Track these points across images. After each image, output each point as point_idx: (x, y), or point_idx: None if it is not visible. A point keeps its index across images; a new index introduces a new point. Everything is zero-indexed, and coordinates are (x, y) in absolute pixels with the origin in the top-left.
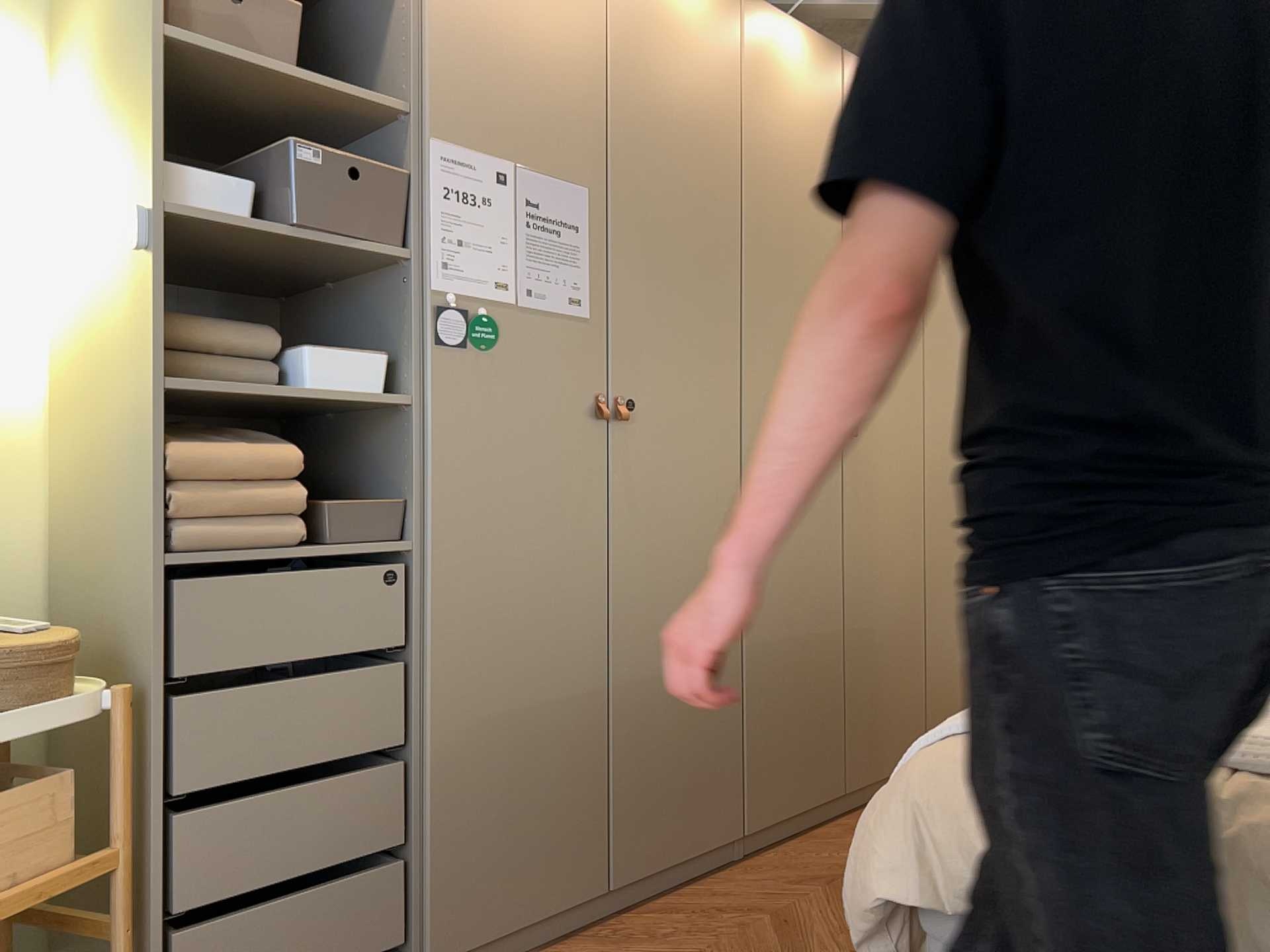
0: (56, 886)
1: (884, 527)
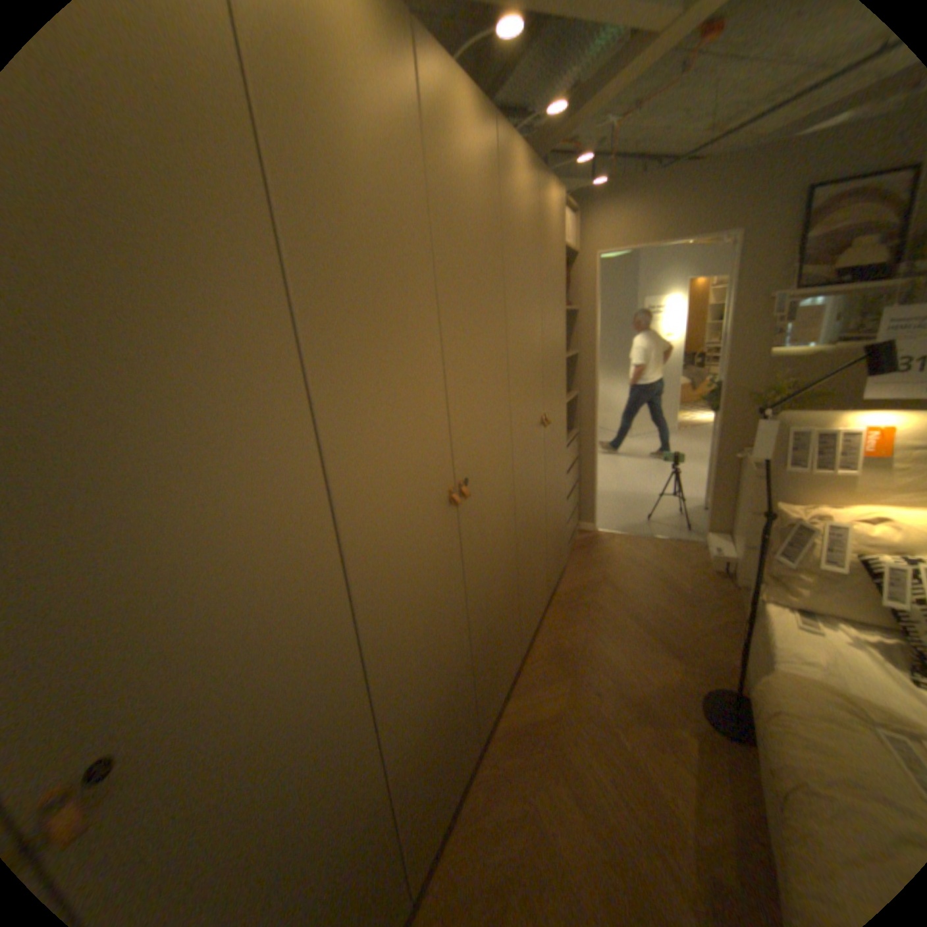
0: None
1: (490, 547)
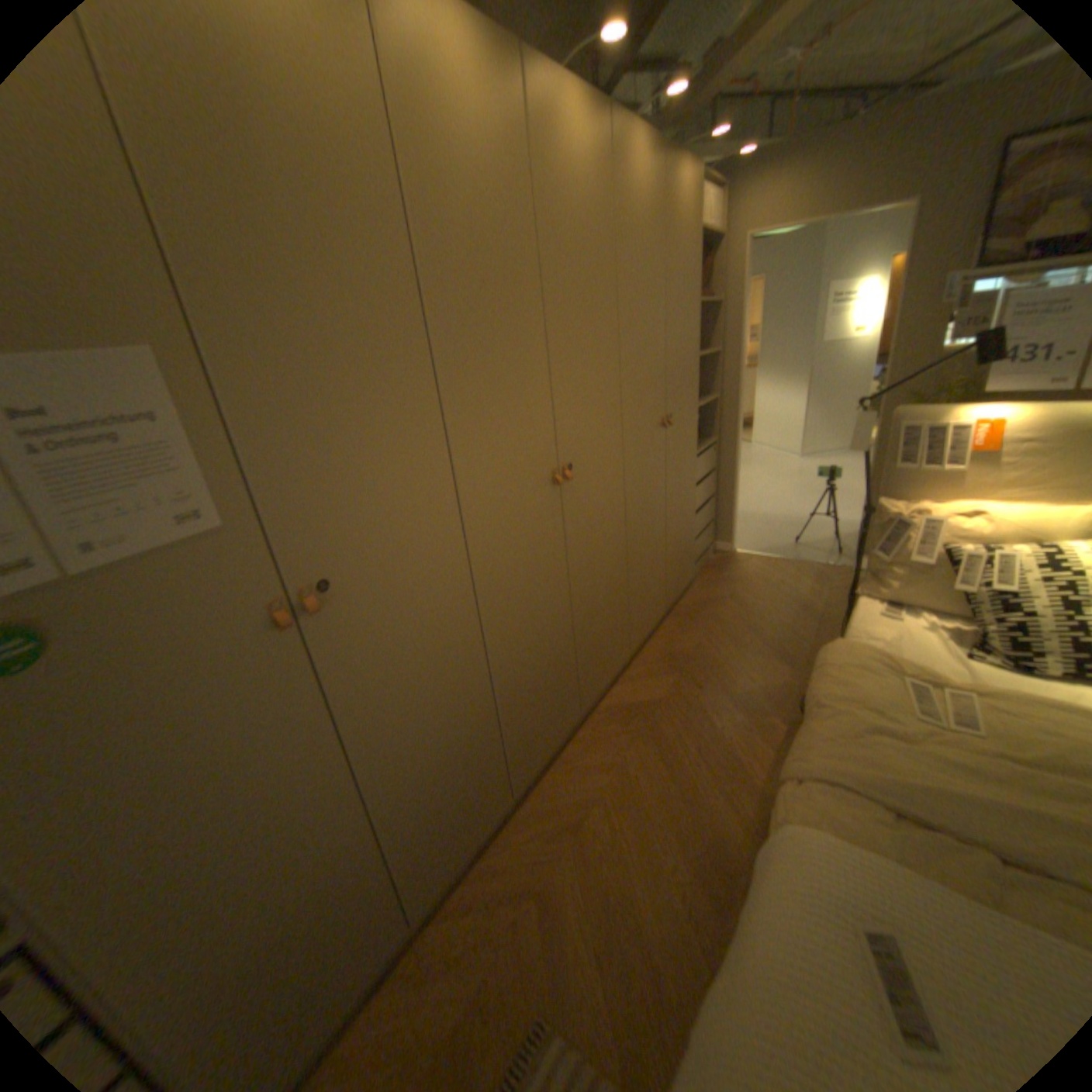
0: None
1: (595, 534)
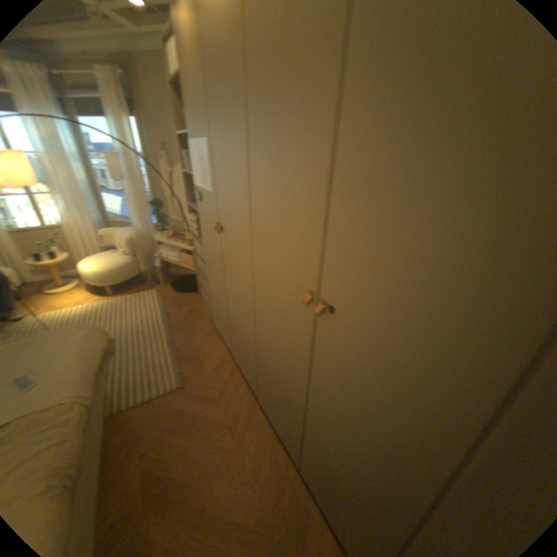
0: (188, 268)
1: (348, 413)
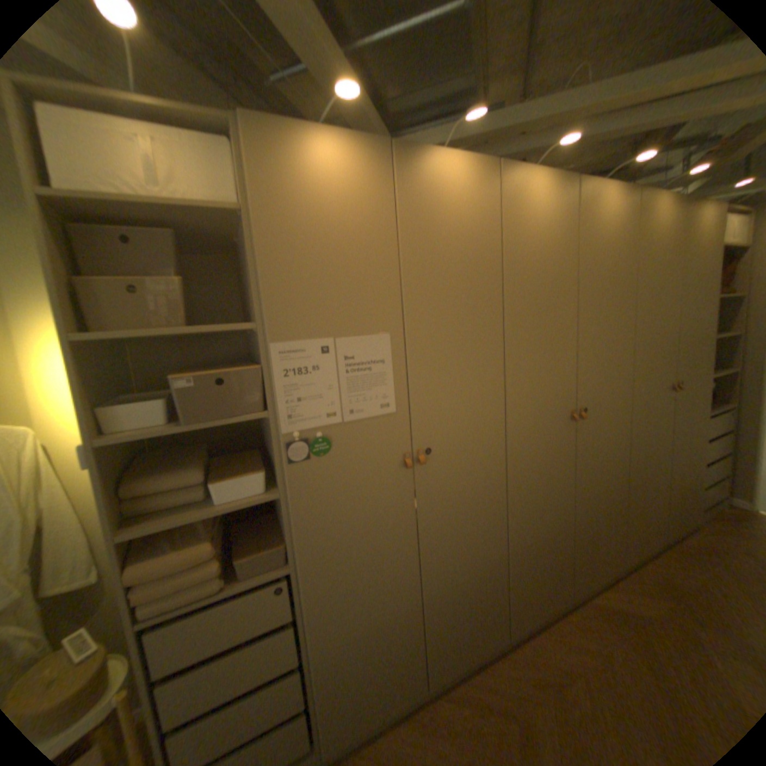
0: None
1: (601, 462)
